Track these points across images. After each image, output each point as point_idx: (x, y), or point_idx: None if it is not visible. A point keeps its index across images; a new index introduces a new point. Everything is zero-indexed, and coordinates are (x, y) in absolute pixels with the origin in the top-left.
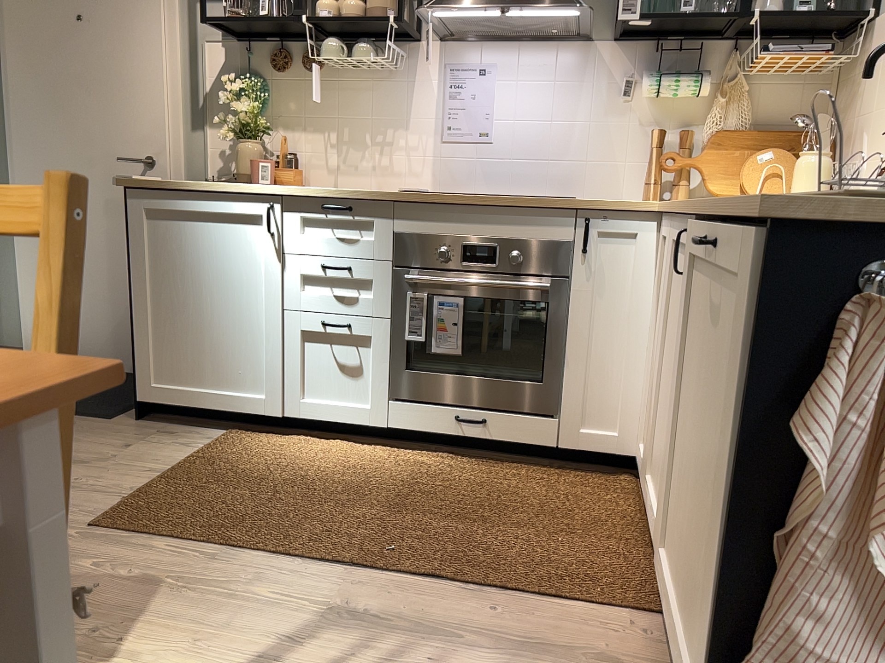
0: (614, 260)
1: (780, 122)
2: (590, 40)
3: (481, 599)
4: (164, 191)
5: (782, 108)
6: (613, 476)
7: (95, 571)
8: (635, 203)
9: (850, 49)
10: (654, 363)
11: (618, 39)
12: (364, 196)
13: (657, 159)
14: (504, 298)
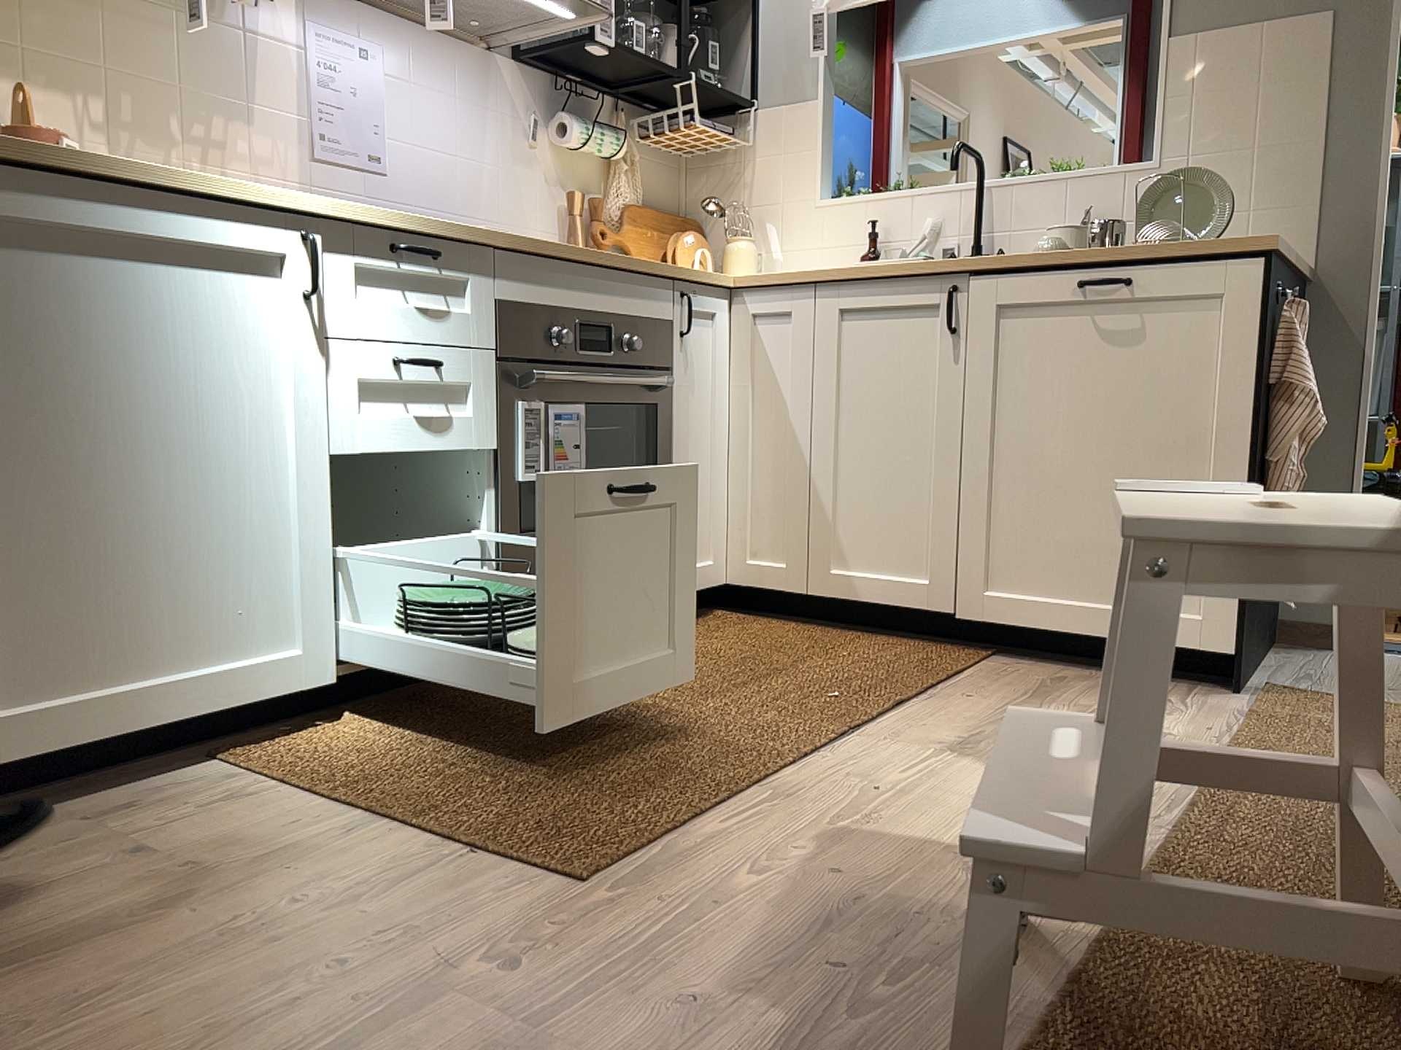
0: (699, 343)
1: (653, 202)
2: (492, 51)
3: (947, 693)
4: (34, 174)
5: (654, 186)
6: (702, 618)
7: (758, 882)
8: (716, 272)
9: (735, 135)
10: (760, 459)
11: (521, 59)
12: (463, 234)
13: (583, 230)
14: (614, 400)
